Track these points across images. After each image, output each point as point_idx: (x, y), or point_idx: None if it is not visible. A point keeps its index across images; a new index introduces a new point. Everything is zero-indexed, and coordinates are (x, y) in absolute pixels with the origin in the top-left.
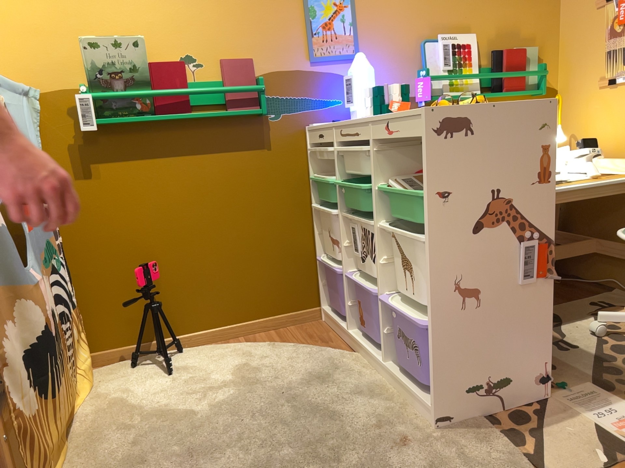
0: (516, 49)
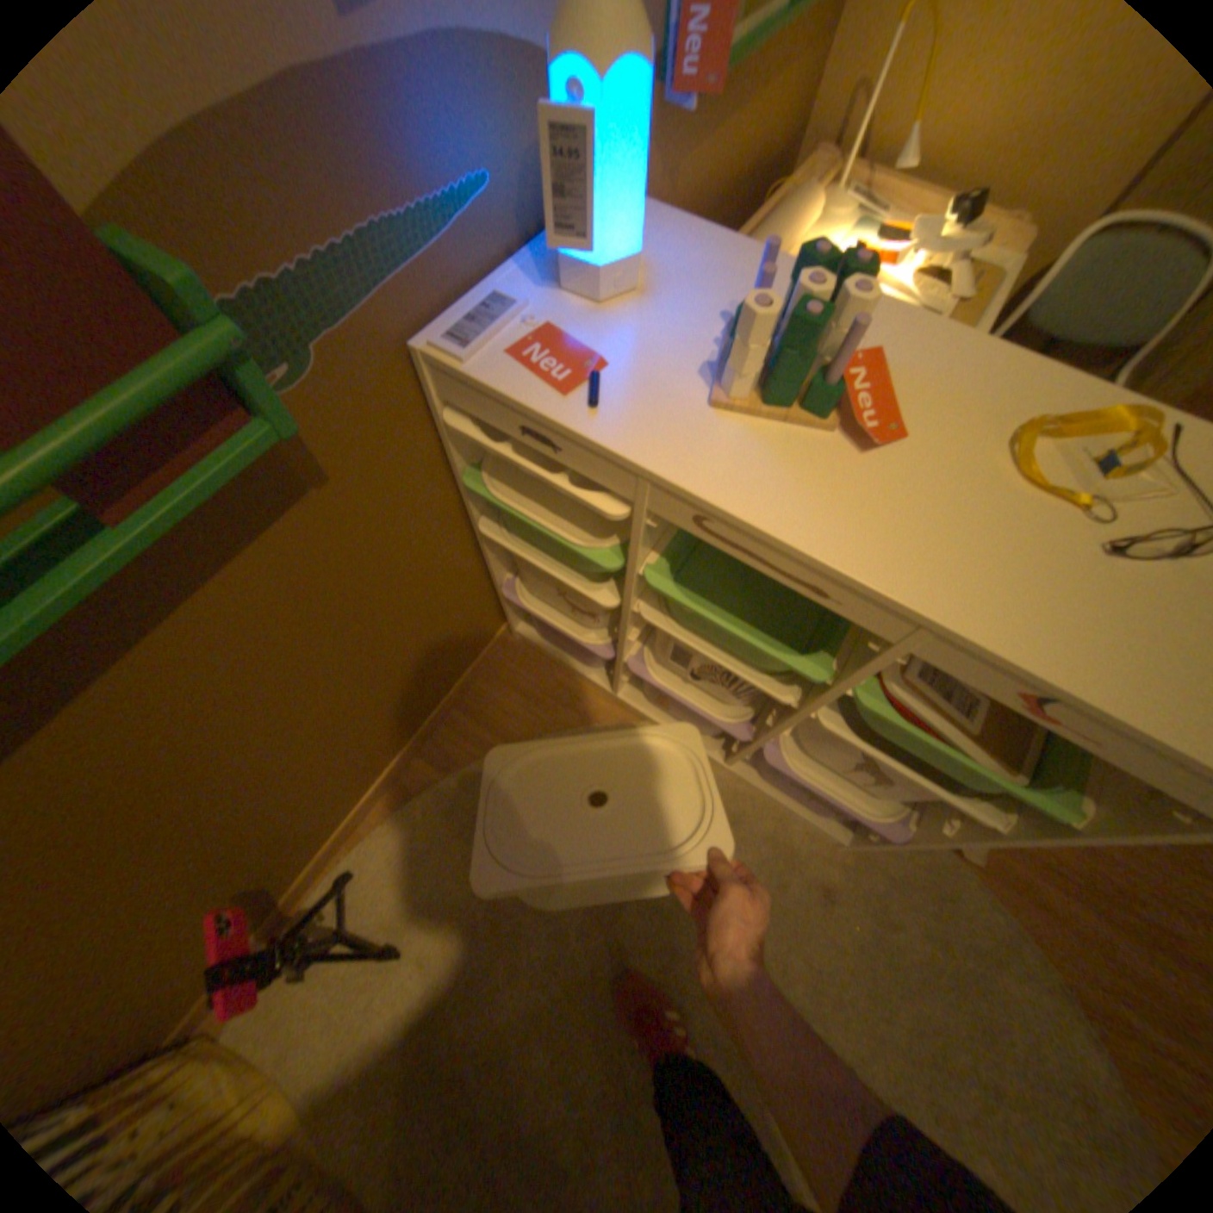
0: None
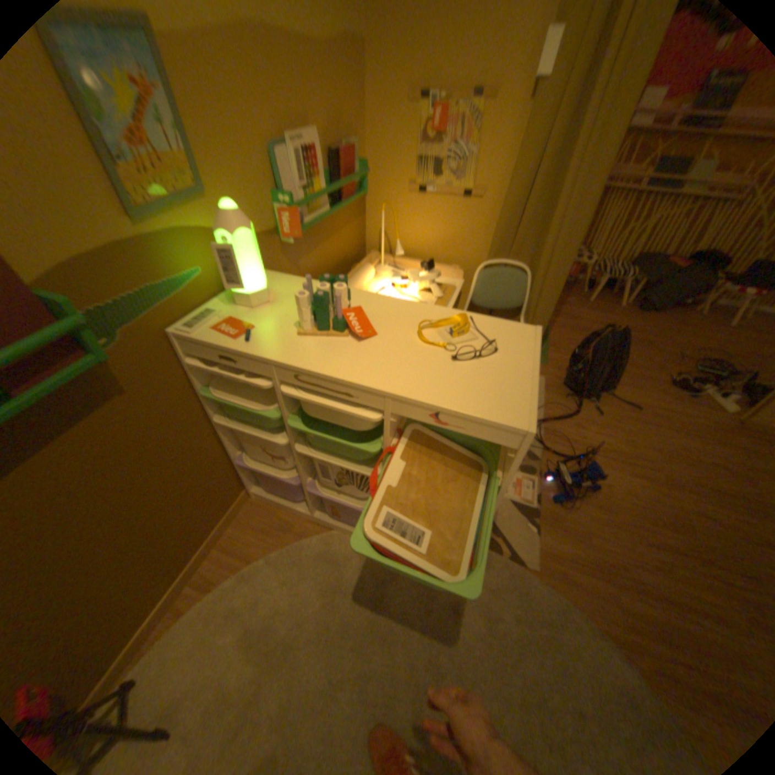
0: (347, 142)
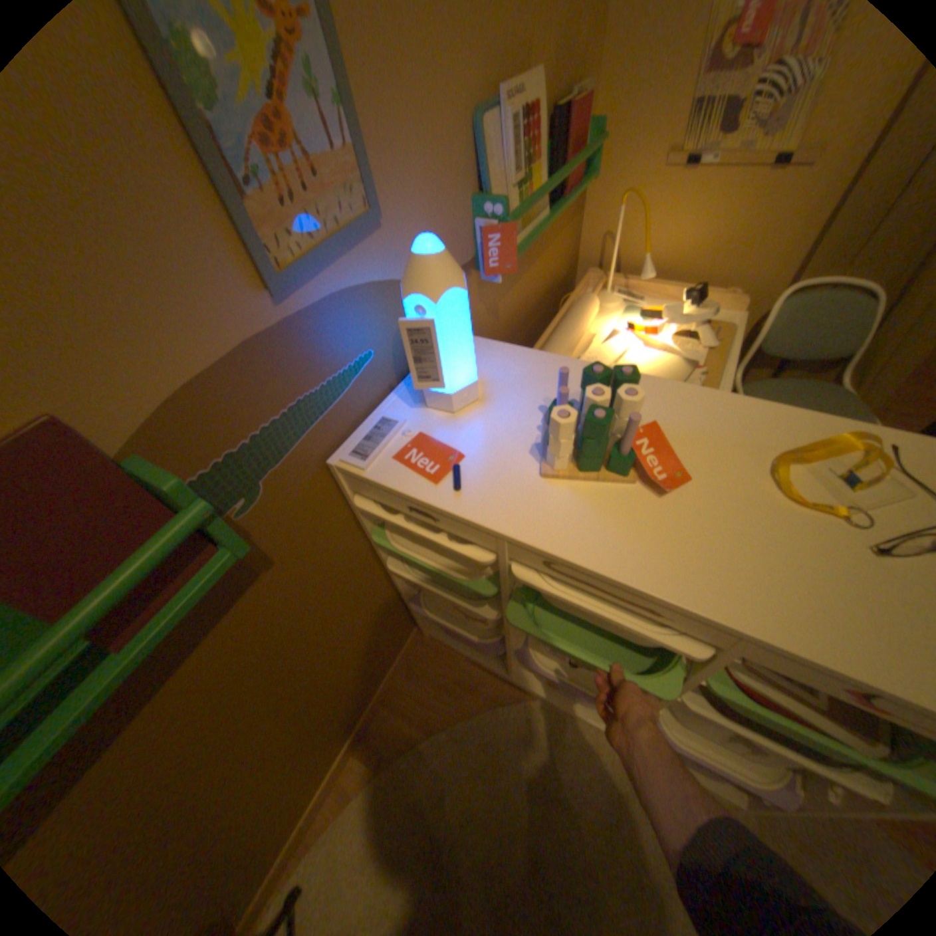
0: (582, 90)
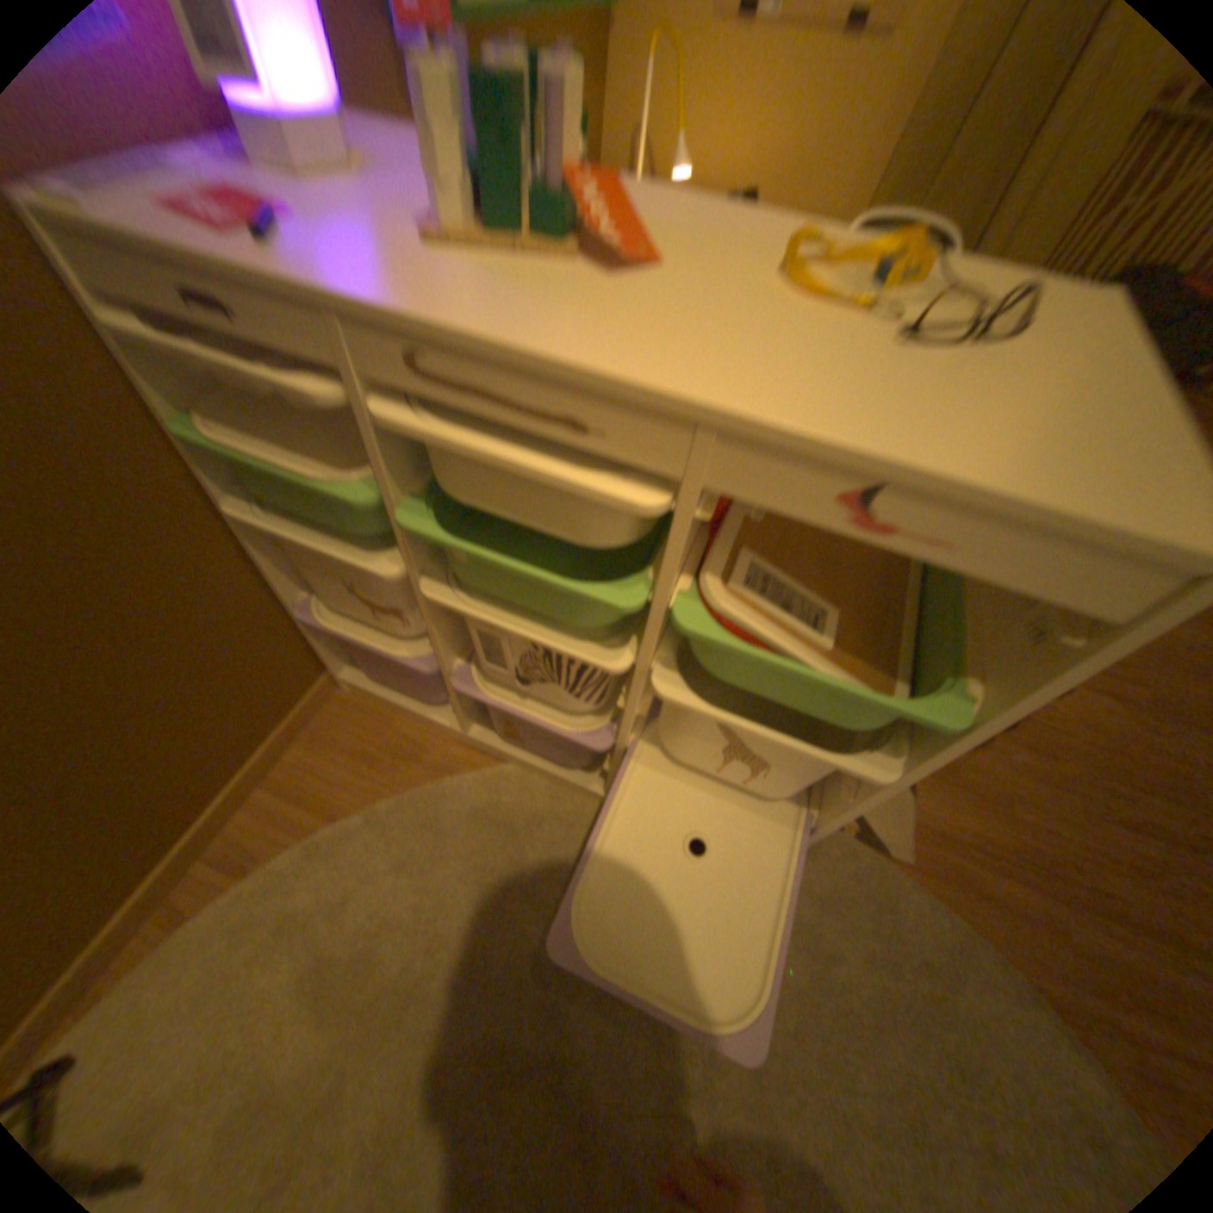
0: None
